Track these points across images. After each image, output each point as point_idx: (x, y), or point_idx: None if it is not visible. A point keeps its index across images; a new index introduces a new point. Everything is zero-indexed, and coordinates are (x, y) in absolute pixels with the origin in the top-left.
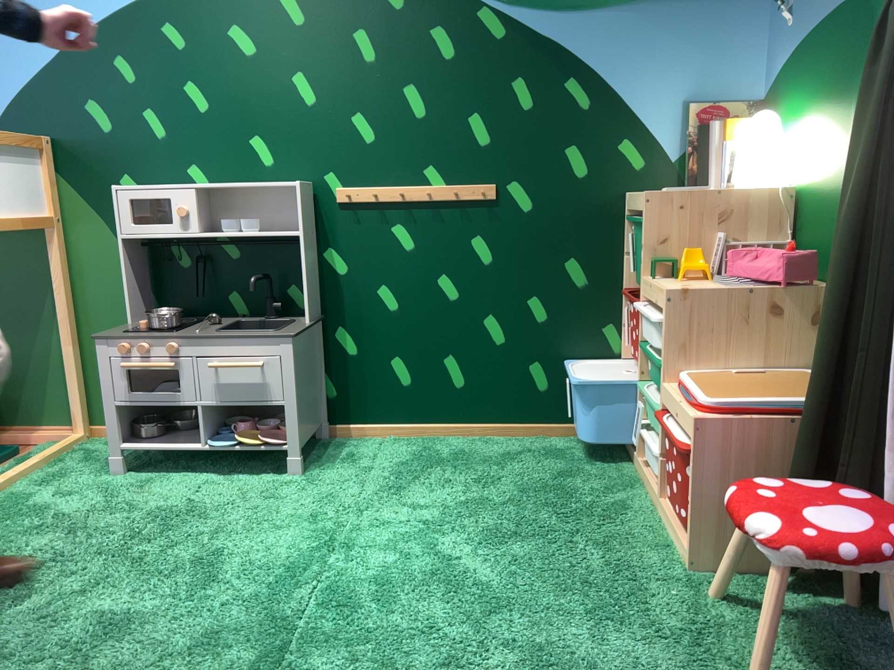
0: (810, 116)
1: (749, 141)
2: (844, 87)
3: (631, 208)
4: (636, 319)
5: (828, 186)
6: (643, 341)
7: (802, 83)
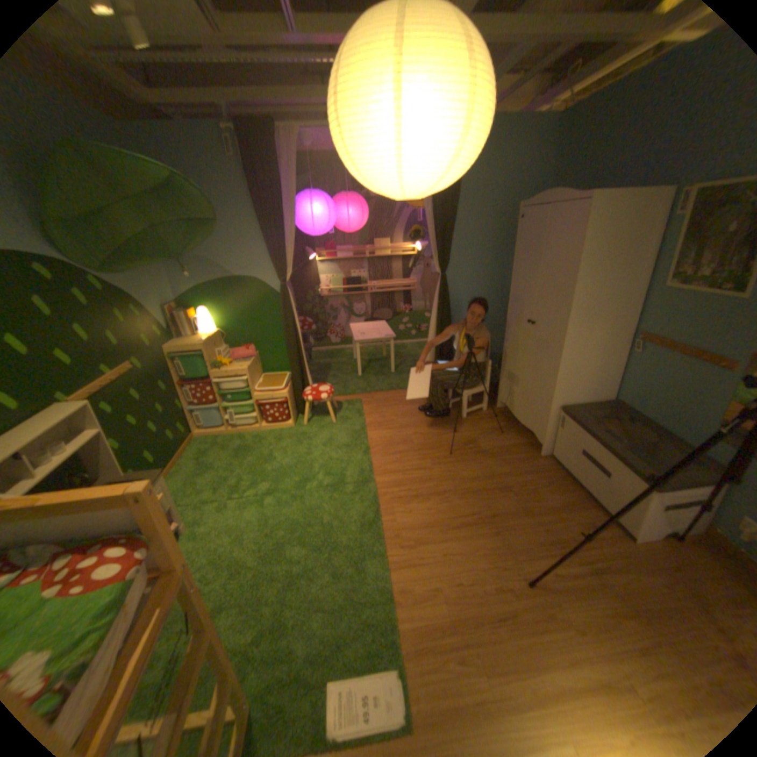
0: (217, 308)
1: (198, 317)
2: (236, 301)
3: (175, 352)
4: (204, 389)
5: (238, 327)
6: (217, 393)
7: (207, 297)
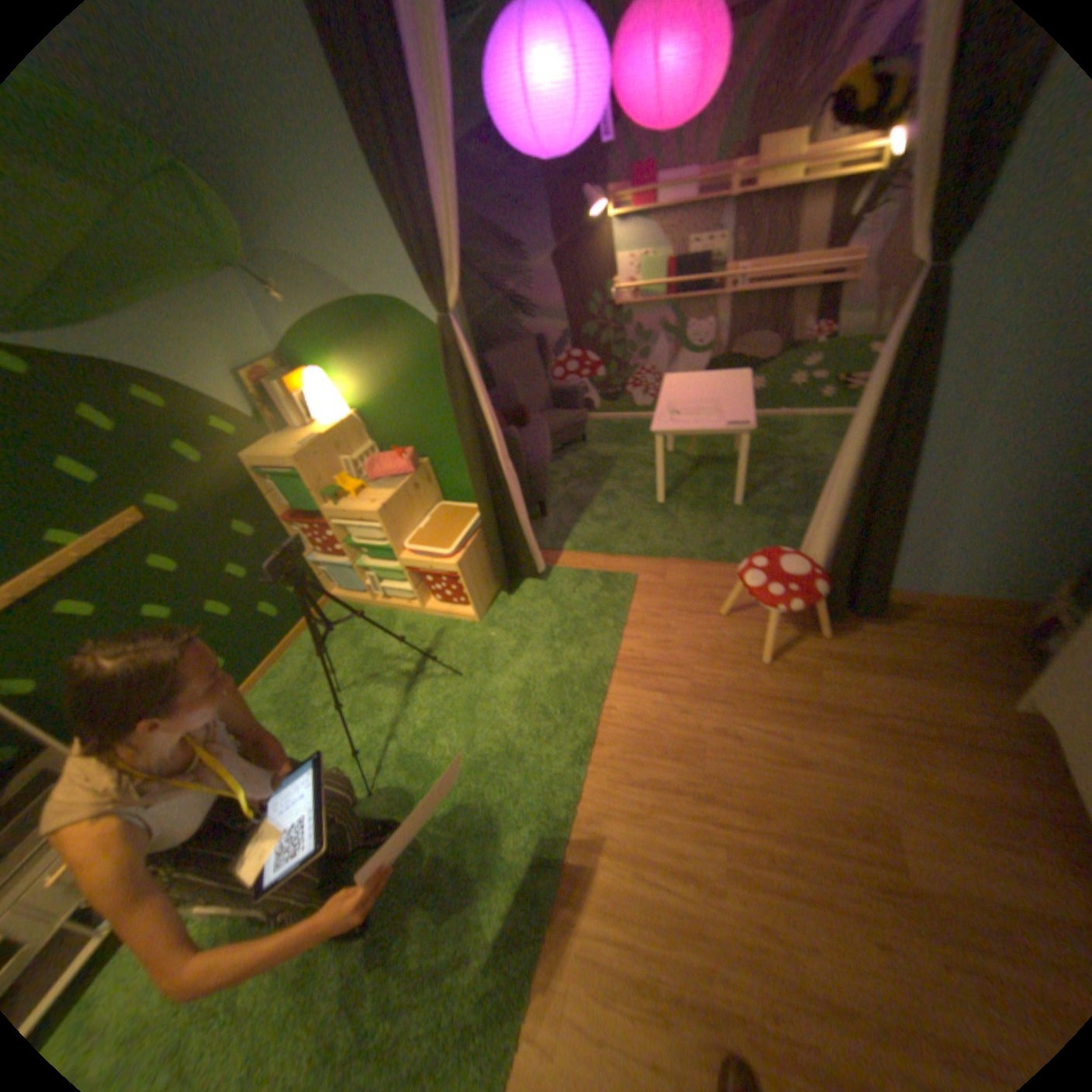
0: (345, 368)
1: (308, 391)
2: (372, 354)
3: (260, 467)
4: (322, 534)
5: (387, 409)
6: (343, 544)
7: (322, 346)
